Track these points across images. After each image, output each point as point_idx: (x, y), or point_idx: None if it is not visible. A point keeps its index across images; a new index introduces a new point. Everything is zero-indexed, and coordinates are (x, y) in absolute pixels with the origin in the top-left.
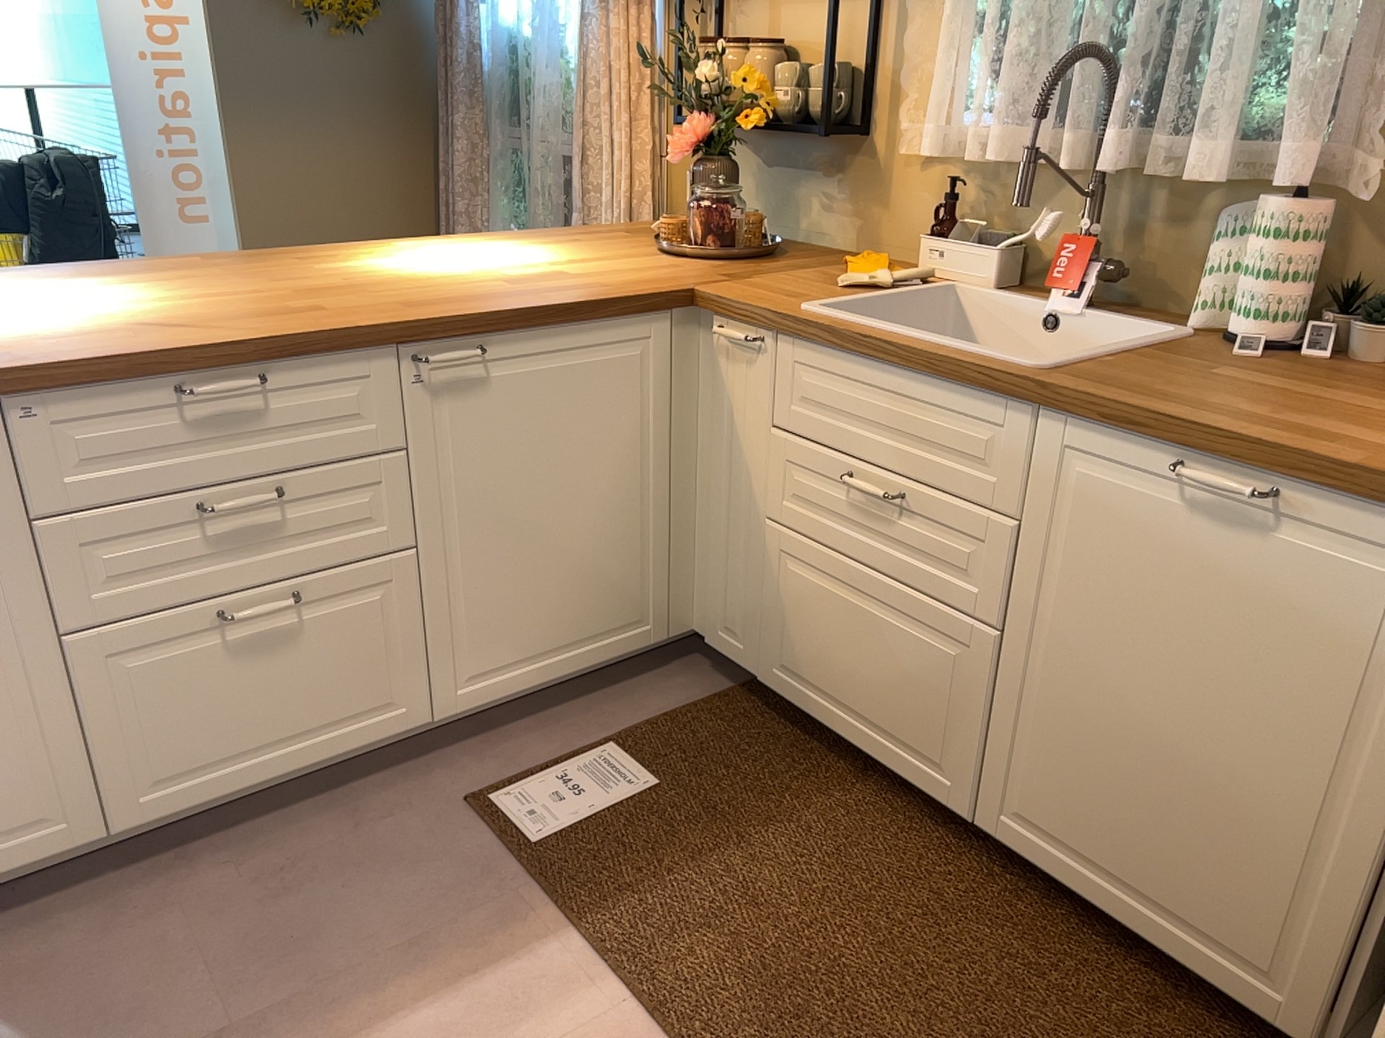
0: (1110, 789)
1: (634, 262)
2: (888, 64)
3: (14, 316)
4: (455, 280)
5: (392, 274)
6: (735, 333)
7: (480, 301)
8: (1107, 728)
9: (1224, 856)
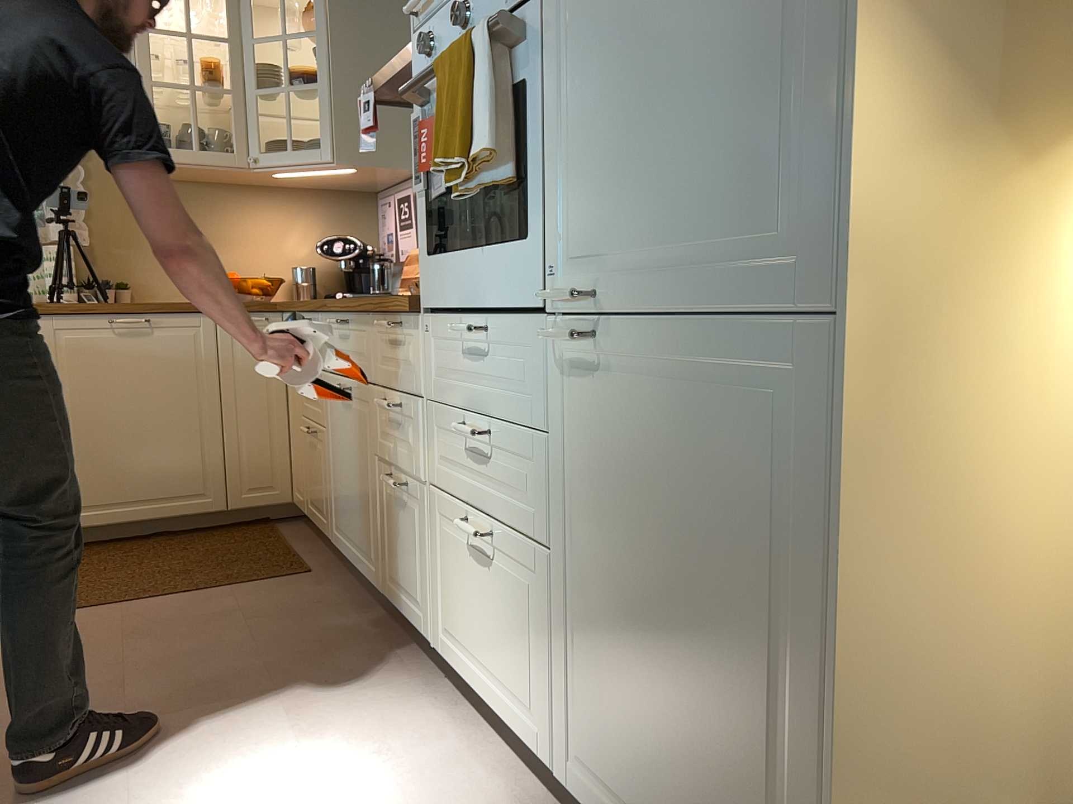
0: (121, 464)
1: None
2: None
3: None
4: None
5: None
6: None
7: None
8: (111, 439)
9: (173, 459)
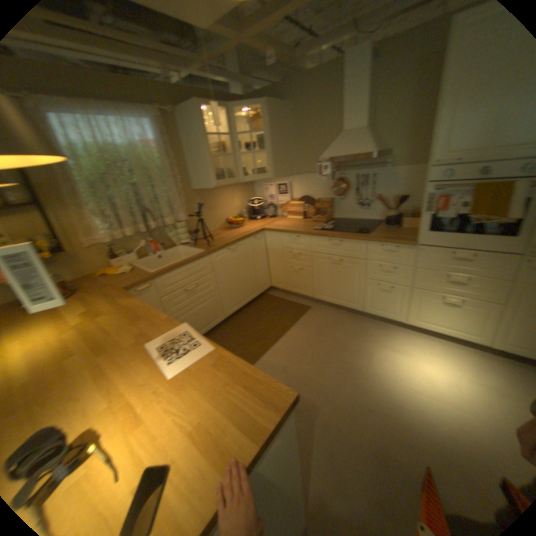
0: (235, 293)
1: (64, 309)
2: (55, 230)
3: (132, 424)
4: (85, 331)
5: (58, 353)
6: (143, 288)
7: (129, 313)
8: (232, 286)
9: (246, 286)
